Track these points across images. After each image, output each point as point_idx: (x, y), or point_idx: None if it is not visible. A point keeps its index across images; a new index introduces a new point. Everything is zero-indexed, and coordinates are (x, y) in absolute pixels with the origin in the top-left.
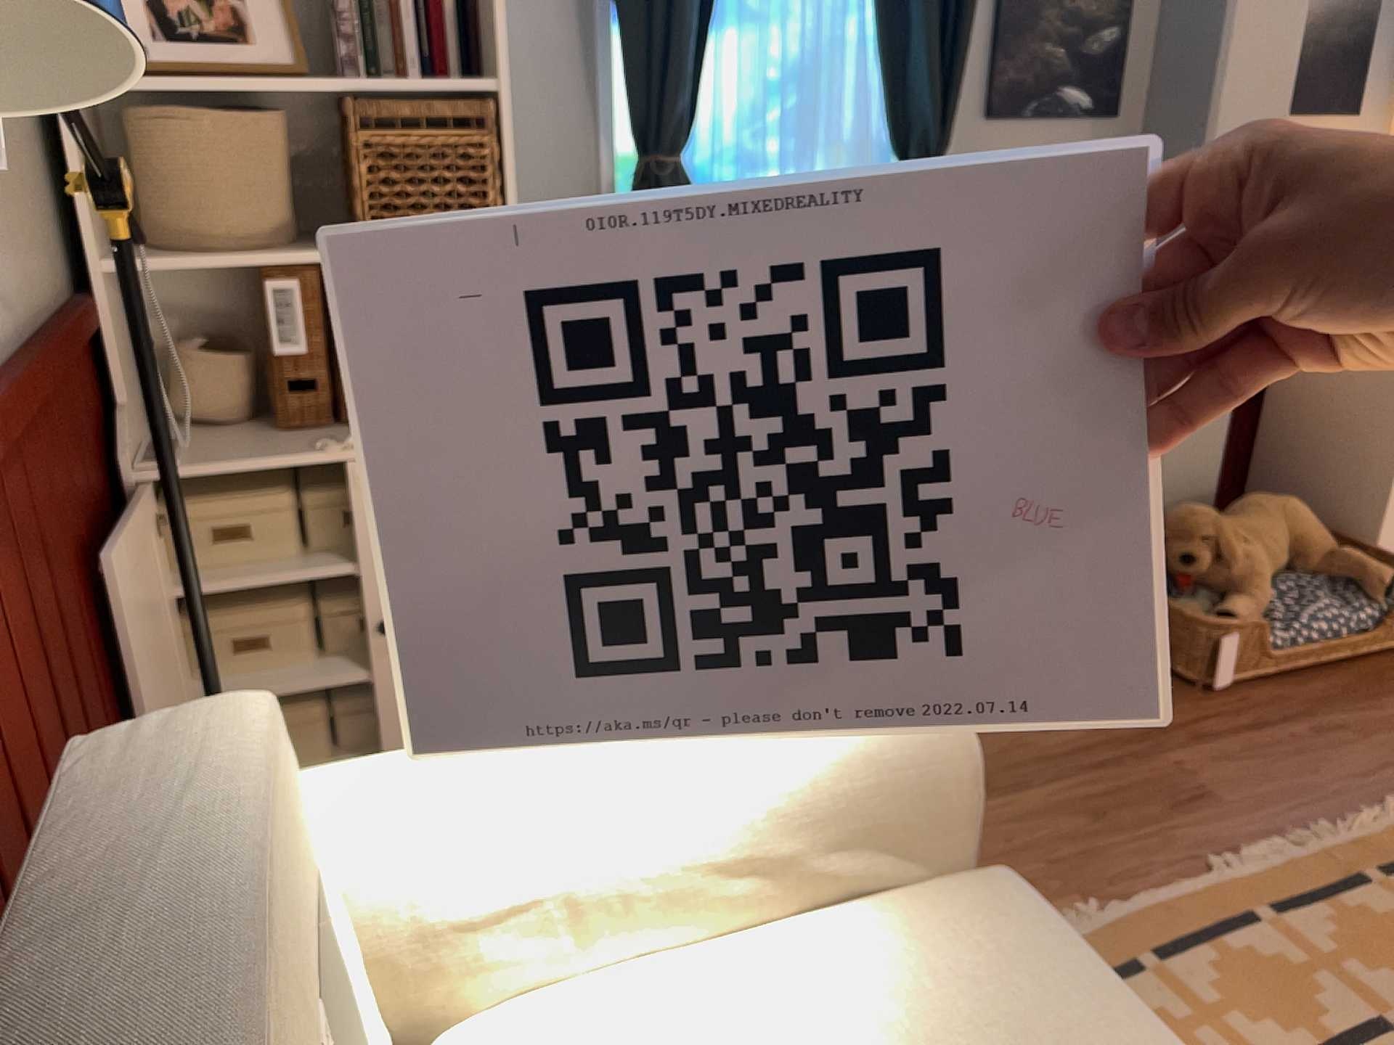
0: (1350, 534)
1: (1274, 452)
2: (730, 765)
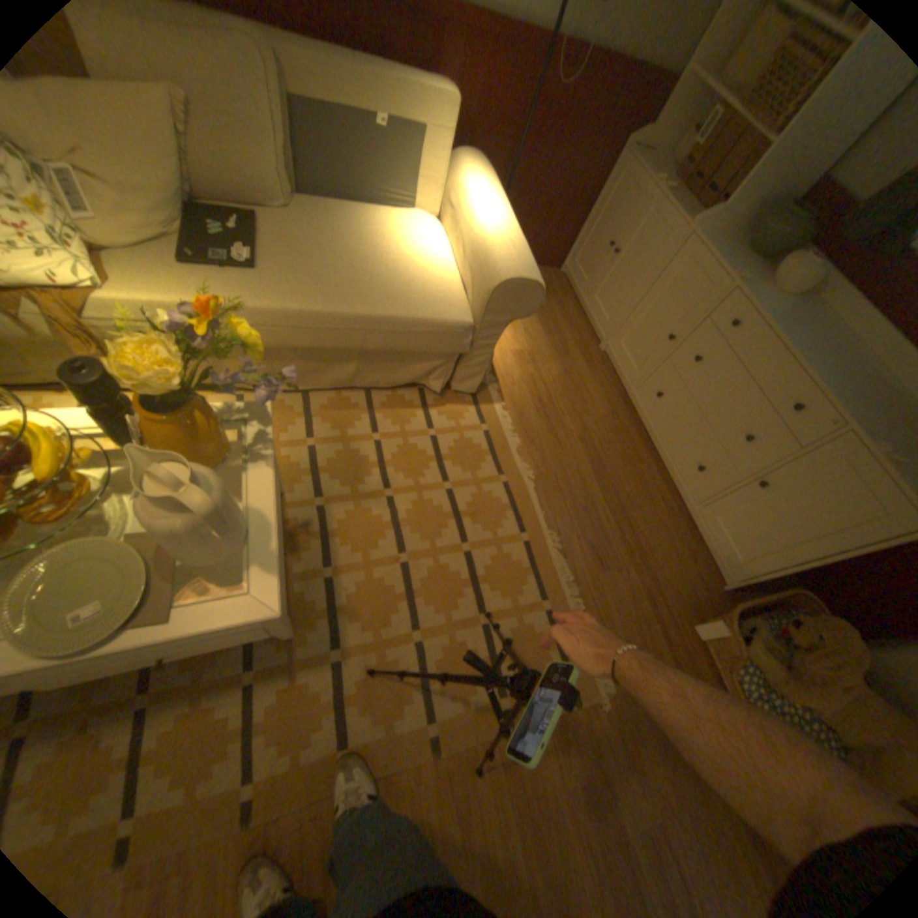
0: None
1: None
2: (485, 230)
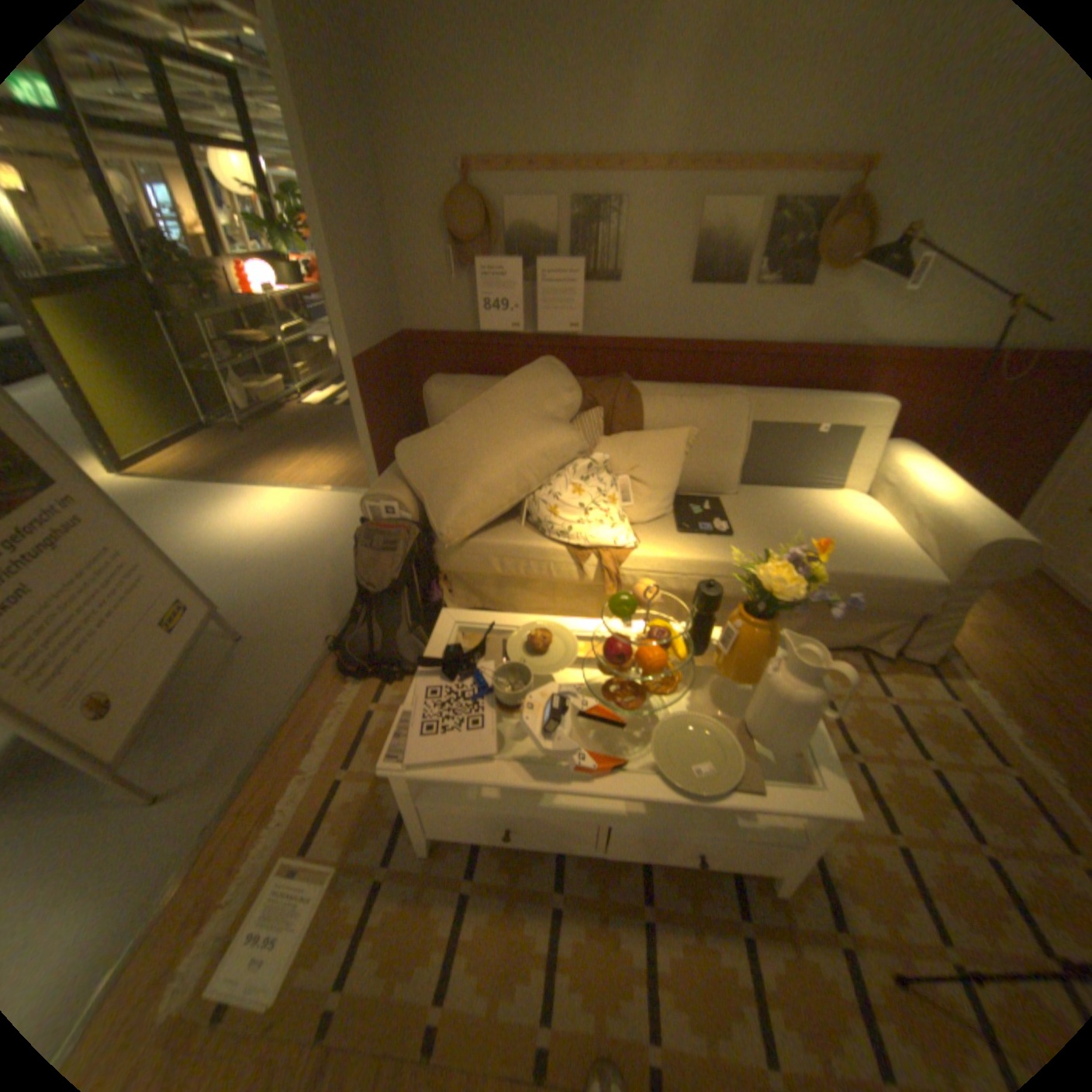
0: None
1: None
2: (946, 499)
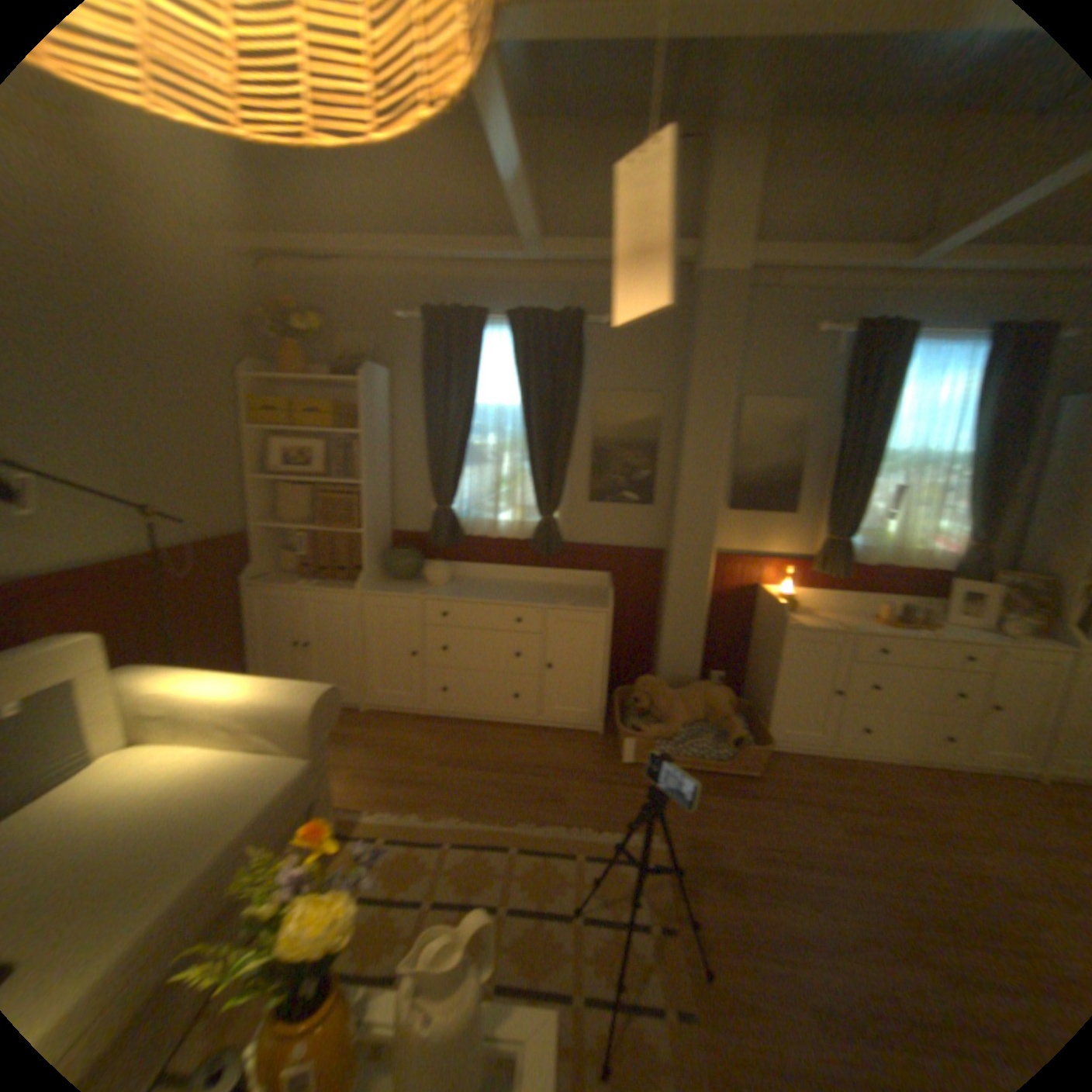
0: (764, 716)
1: (751, 667)
2: (241, 695)
